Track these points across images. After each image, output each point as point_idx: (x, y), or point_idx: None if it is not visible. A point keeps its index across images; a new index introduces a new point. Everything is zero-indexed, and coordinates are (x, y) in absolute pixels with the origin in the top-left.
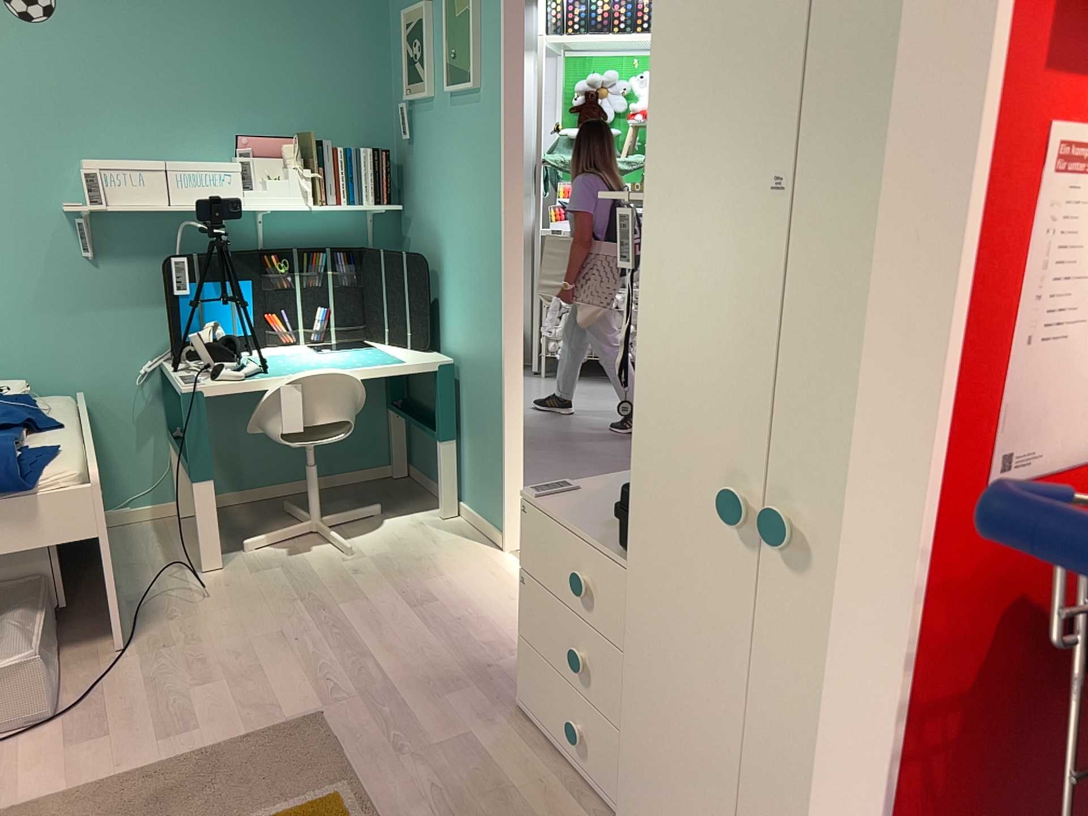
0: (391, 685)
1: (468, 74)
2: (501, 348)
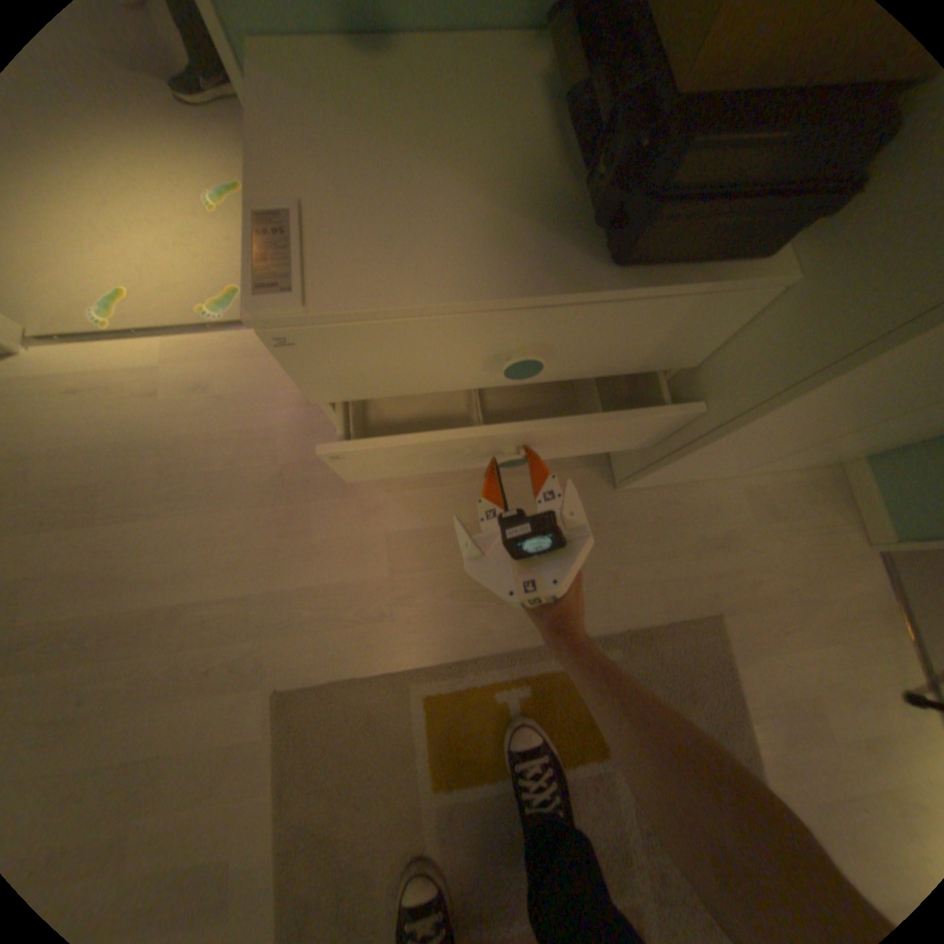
0: (258, 596)
1: None
2: None
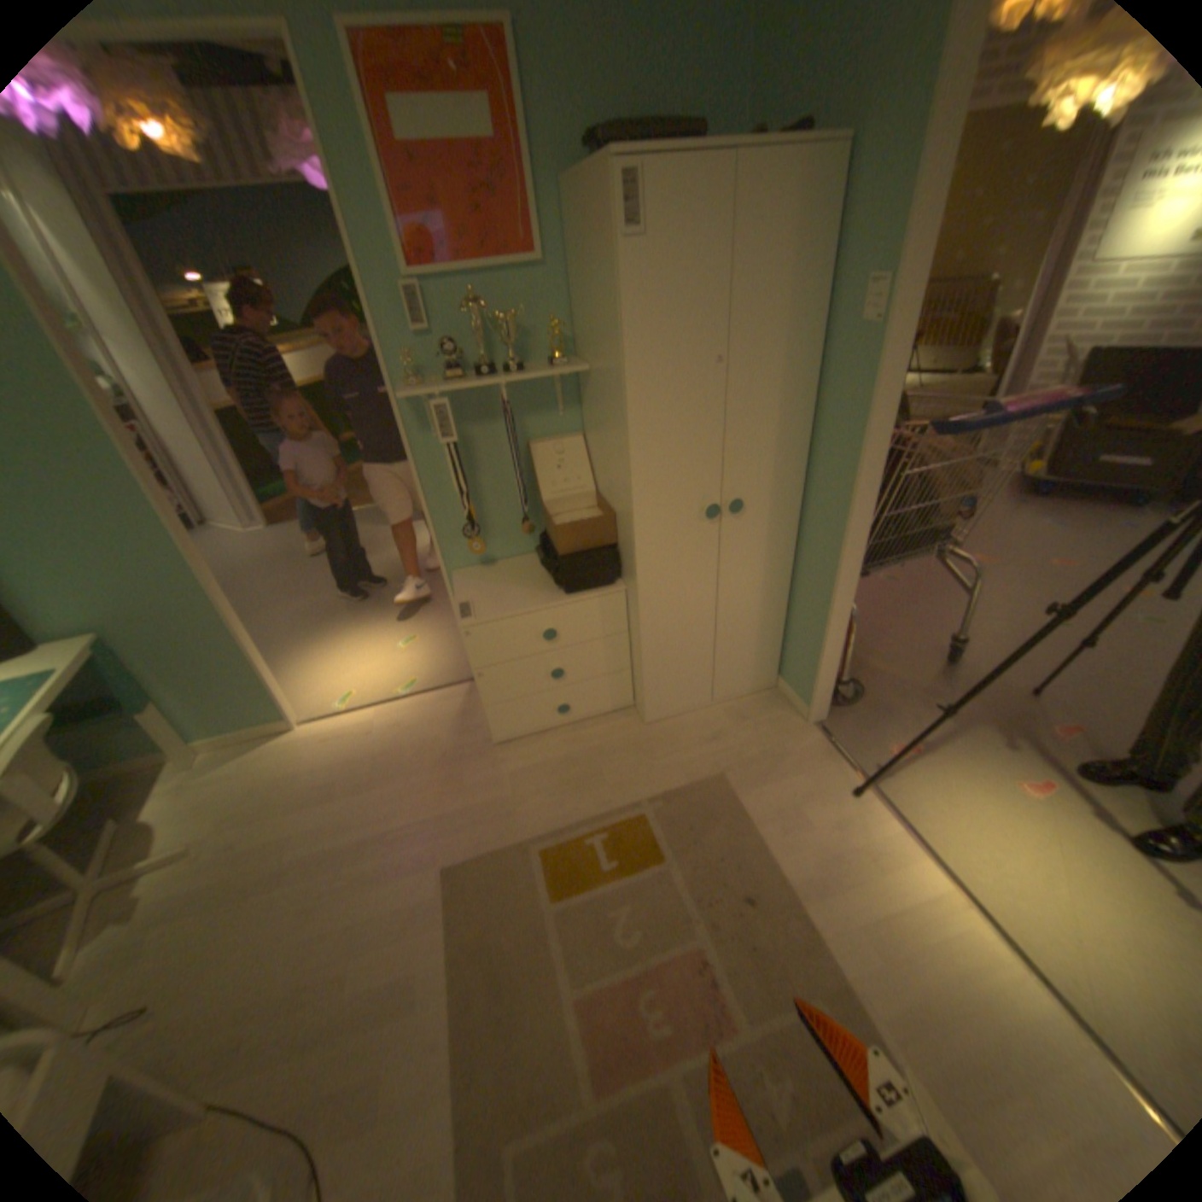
0: (431, 818)
1: None
2: (194, 582)
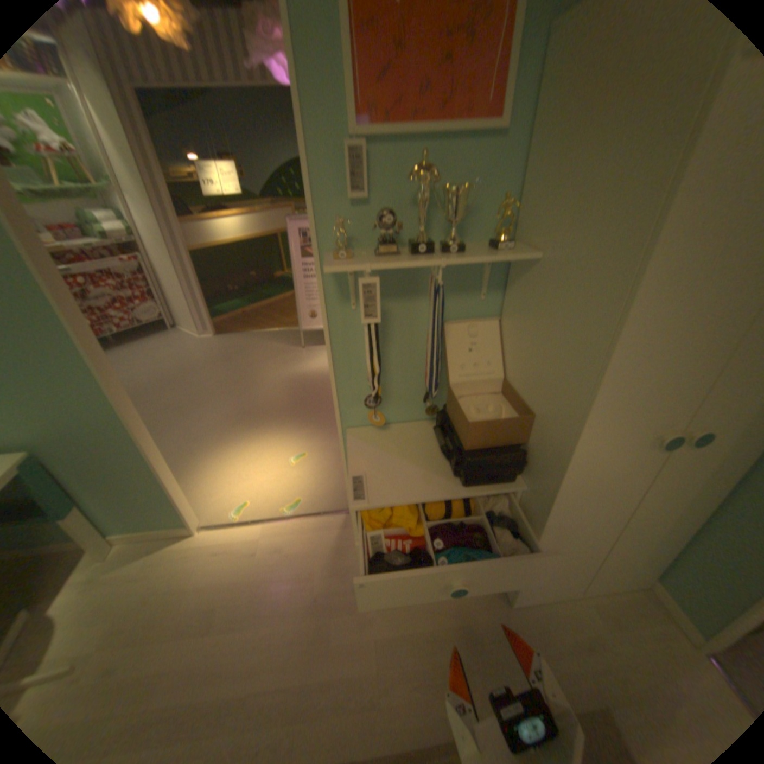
0: (296, 687)
1: None
2: (115, 416)
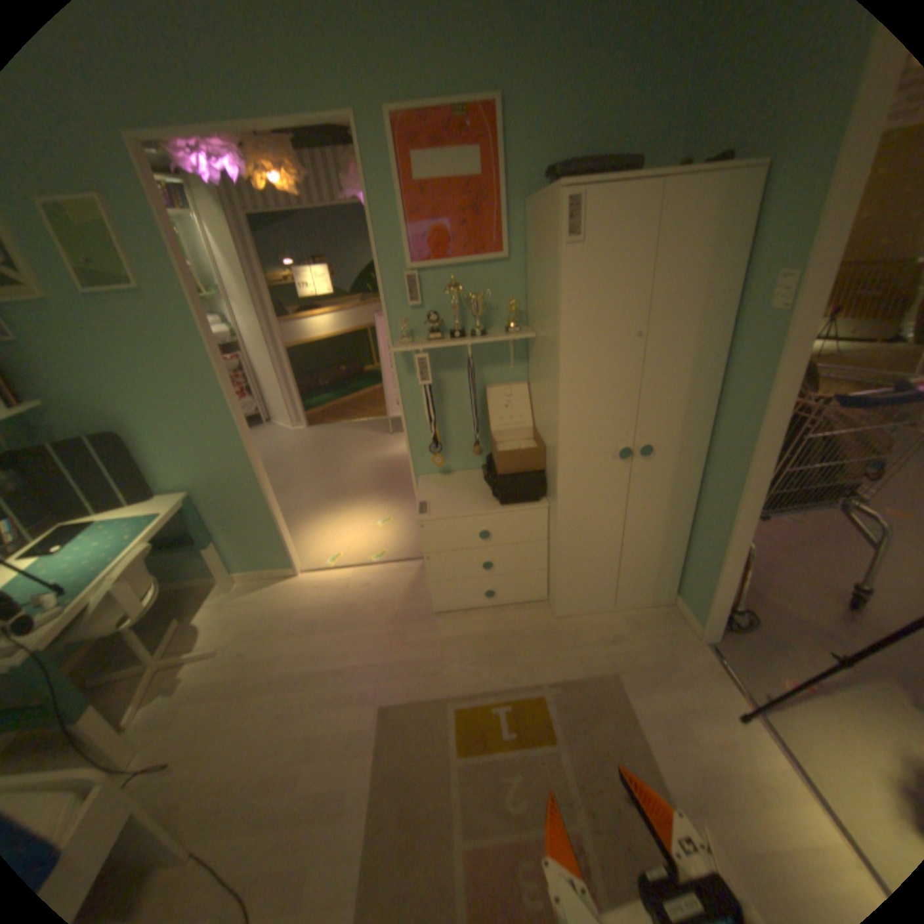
0: (379, 664)
1: (122, 278)
2: (249, 466)
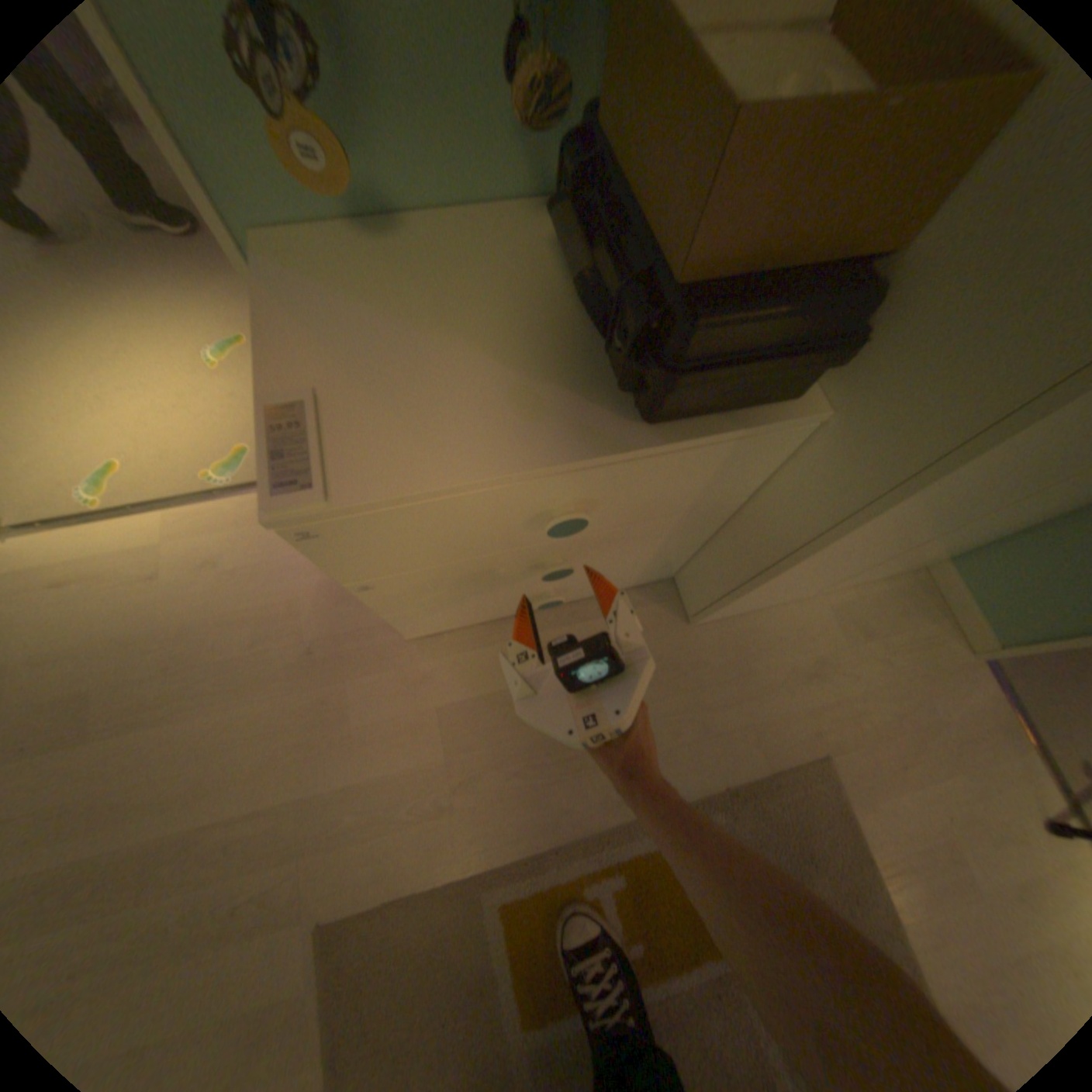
0: (290, 806)
1: None
2: None
